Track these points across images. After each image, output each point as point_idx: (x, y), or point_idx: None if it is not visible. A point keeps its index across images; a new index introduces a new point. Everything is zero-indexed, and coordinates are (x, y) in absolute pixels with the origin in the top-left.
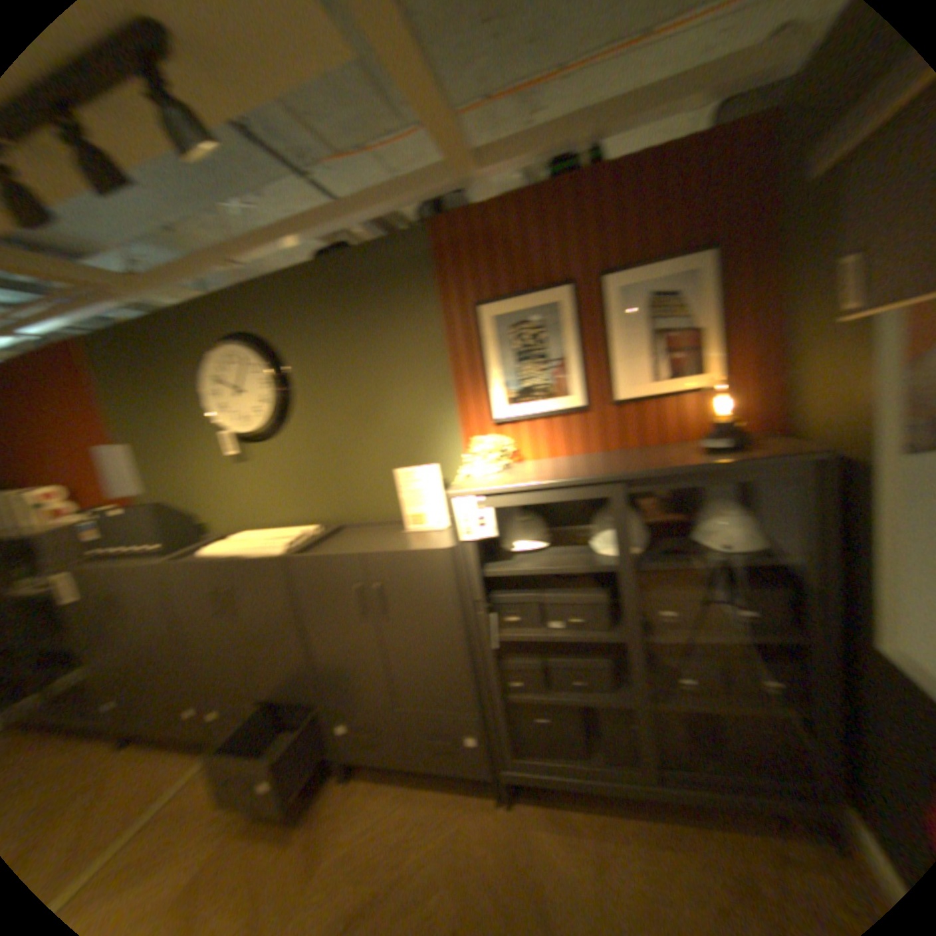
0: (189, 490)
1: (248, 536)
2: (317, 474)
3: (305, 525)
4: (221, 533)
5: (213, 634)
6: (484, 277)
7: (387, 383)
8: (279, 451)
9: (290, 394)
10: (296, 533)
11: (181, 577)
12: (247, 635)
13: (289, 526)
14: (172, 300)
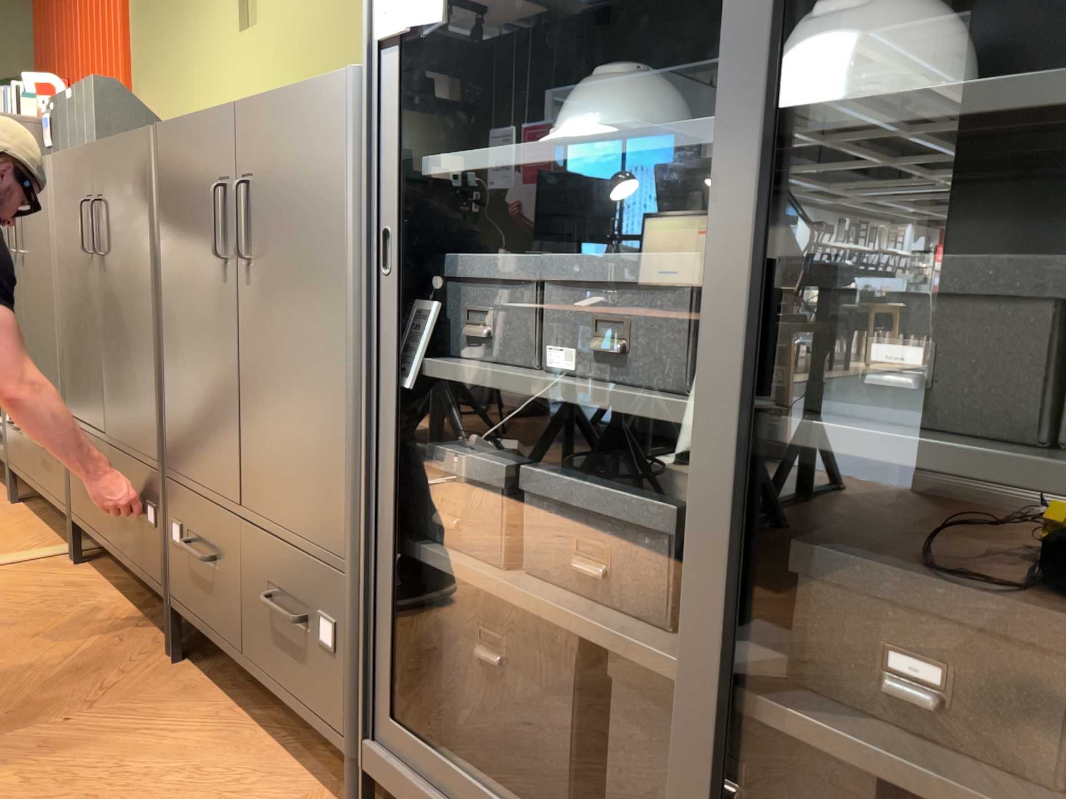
0: (193, 91)
1: None
2: (337, 41)
3: None
4: None
5: (88, 294)
6: None
7: None
8: None
9: None
10: None
11: (72, 177)
12: (114, 298)
13: None
14: None
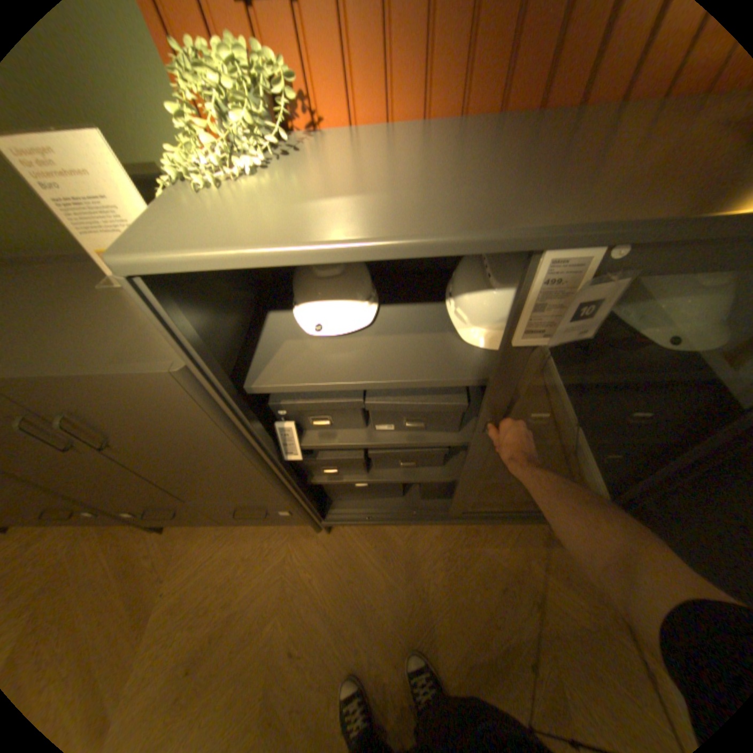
0: None
1: None
2: None
3: None
4: None
5: None
6: None
7: None
8: None
9: None
10: None
11: None
12: None
13: None
14: None
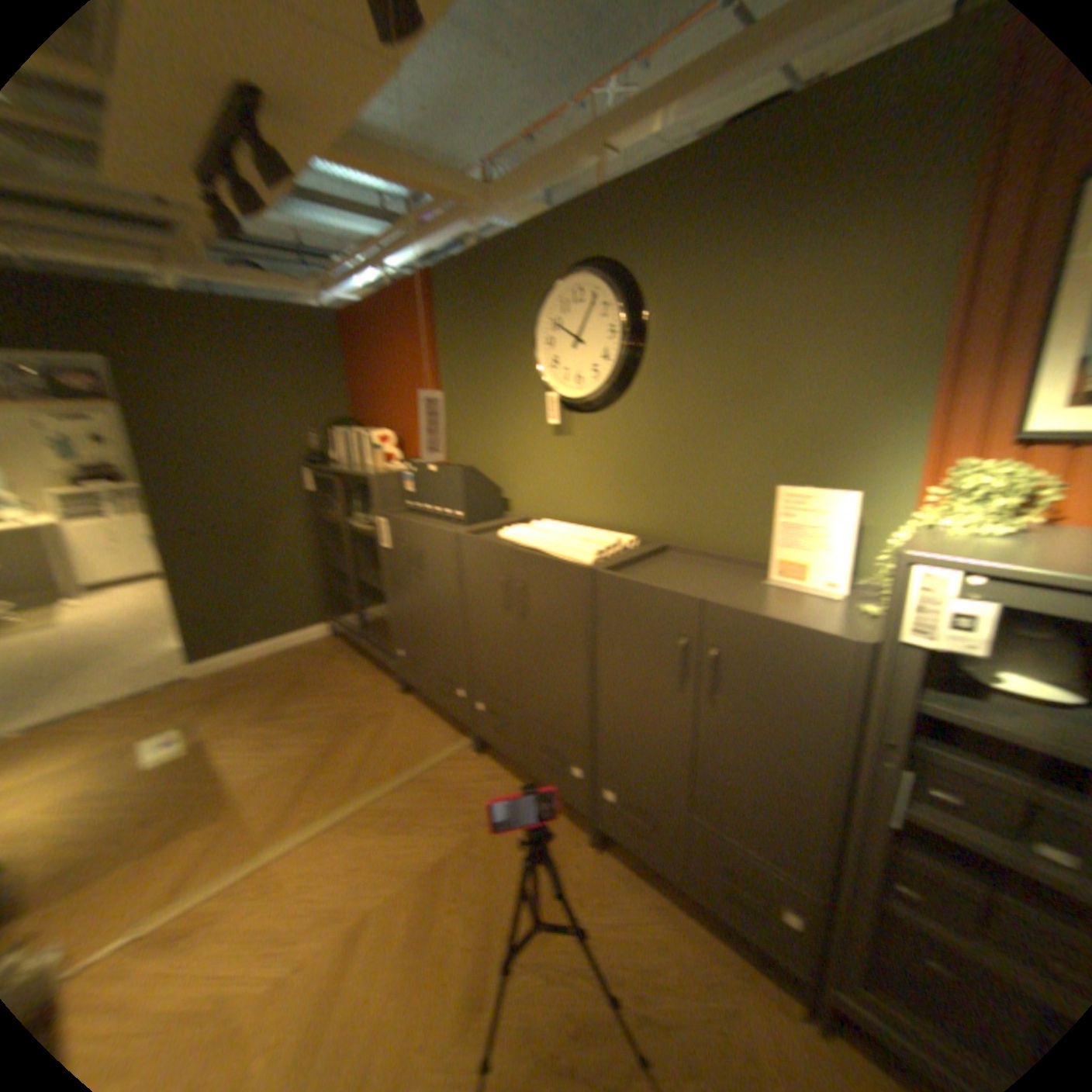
0: (505, 457)
1: (556, 526)
2: (654, 467)
3: (622, 530)
4: (526, 514)
5: (501, 627)
6: None
7: (807, 340)
8: (613, 428)
9: (645, 348)
10: (612, 539)
11: (483, 555)
12: (535, 642)
13: (602, 526)
14: (527, 218)
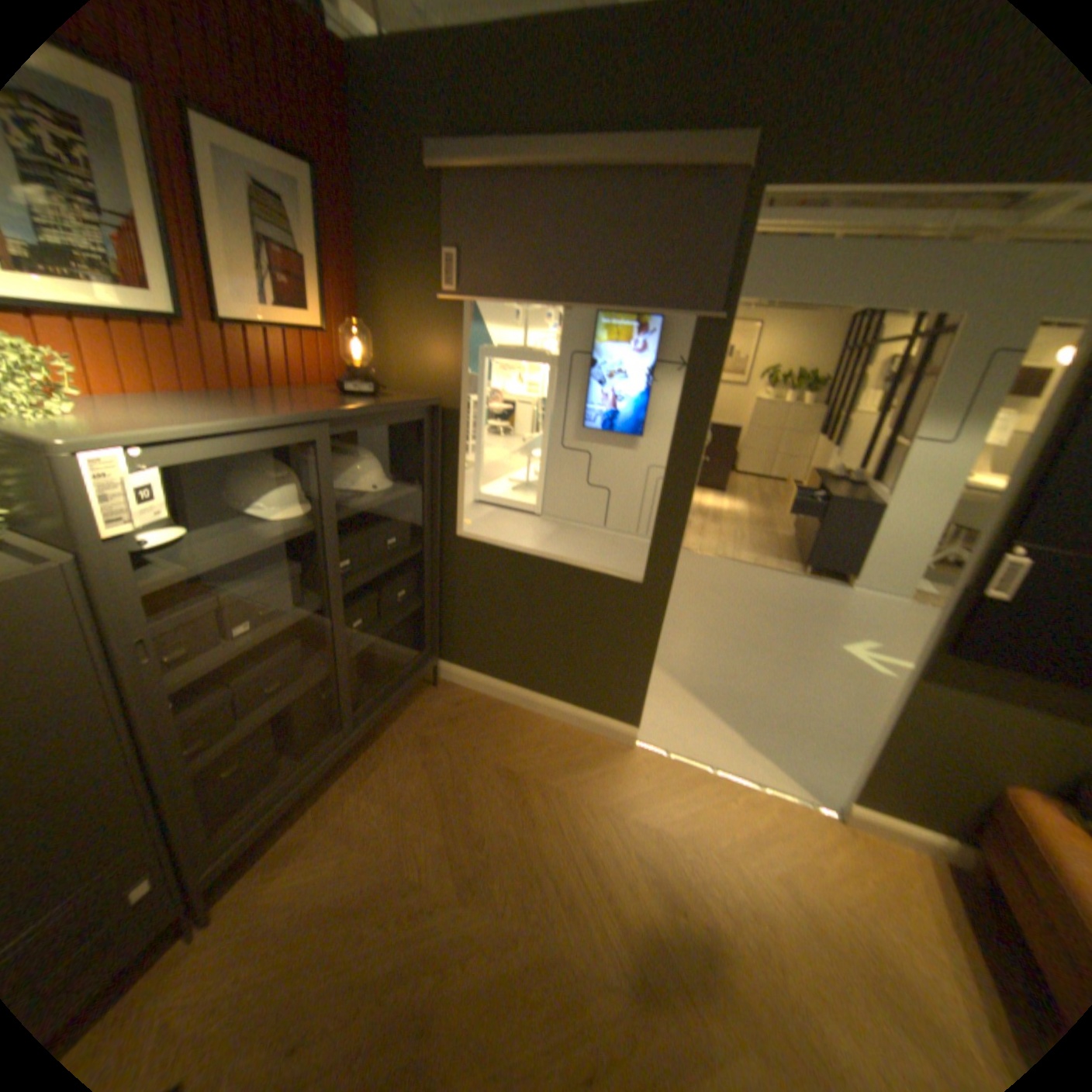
0: None
1: None
2: None
3: None
4: None
5: None
6: None
7: None
8: None
9: None
10: None
11: None
12: None
13: None
14: None
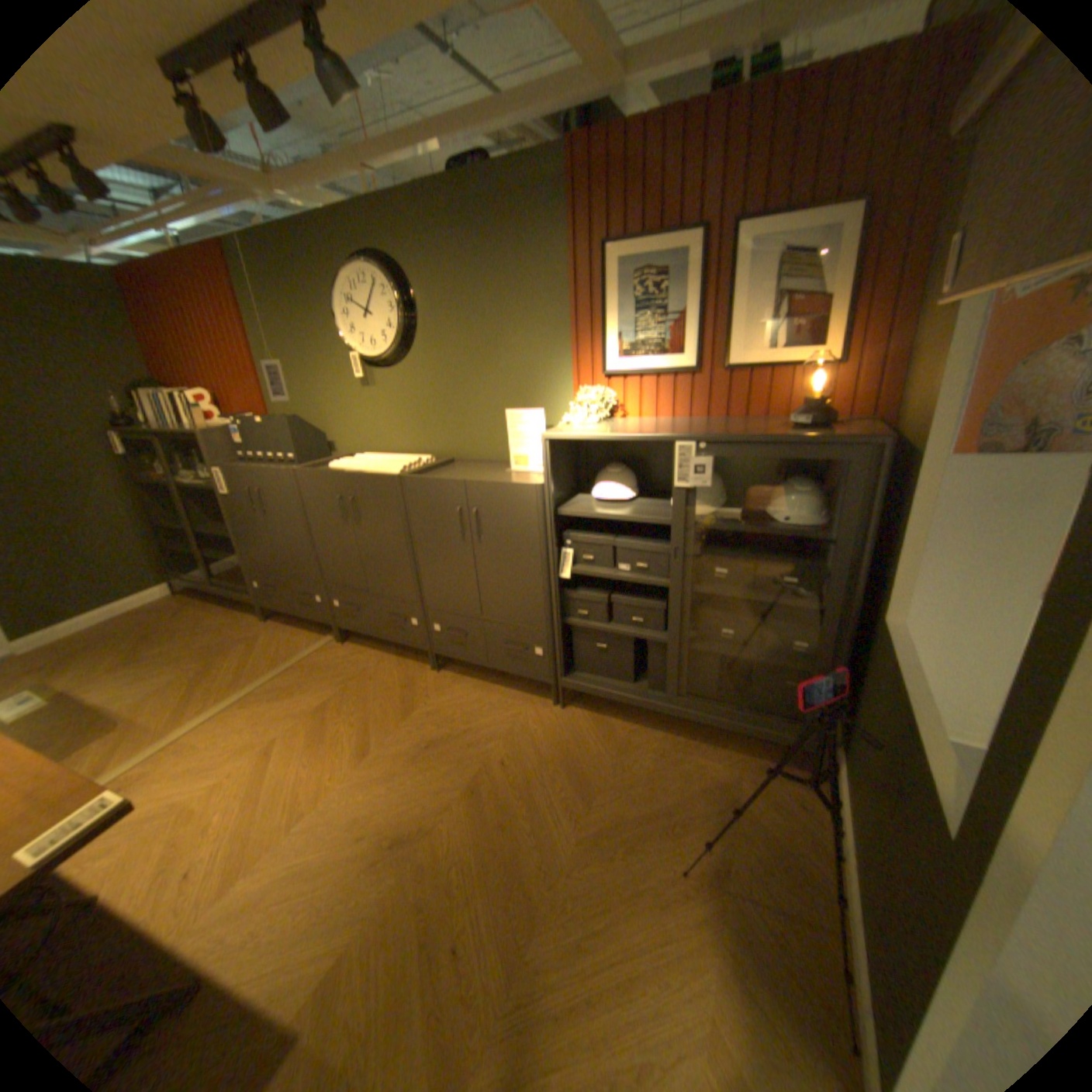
0: (325, 408)
1: (375, 457)
2: (439, 406)
3: (425, 455)
4: (352, 452)
5: (344, 535)
6: (618, 210)
7: (510, 320)
8: (406, 380)
9: (419, 321)
10: (416, 460)
11: (320, 483)
12: (371, 539)
13: (411, 454)
14: (311, 204)
